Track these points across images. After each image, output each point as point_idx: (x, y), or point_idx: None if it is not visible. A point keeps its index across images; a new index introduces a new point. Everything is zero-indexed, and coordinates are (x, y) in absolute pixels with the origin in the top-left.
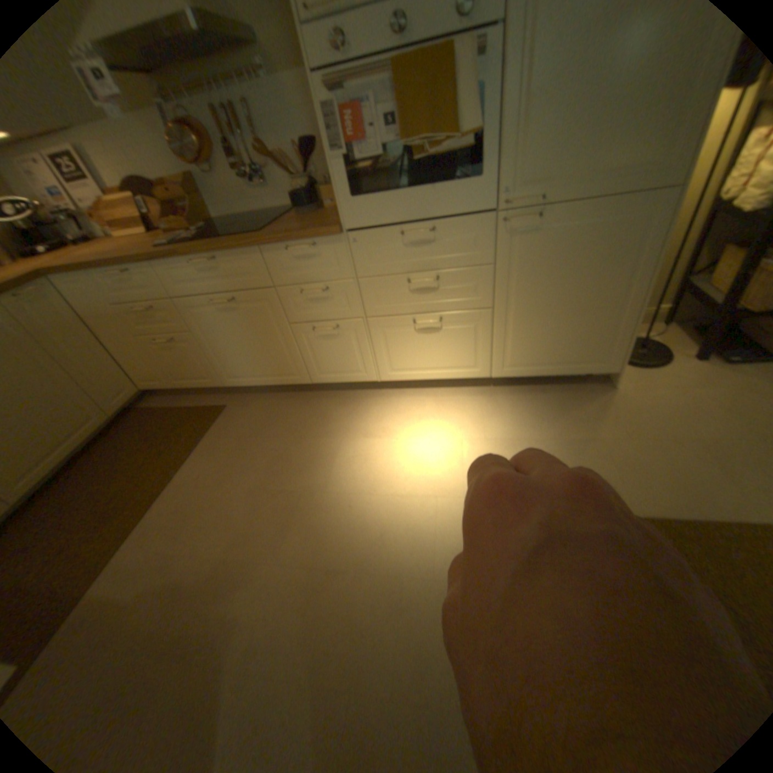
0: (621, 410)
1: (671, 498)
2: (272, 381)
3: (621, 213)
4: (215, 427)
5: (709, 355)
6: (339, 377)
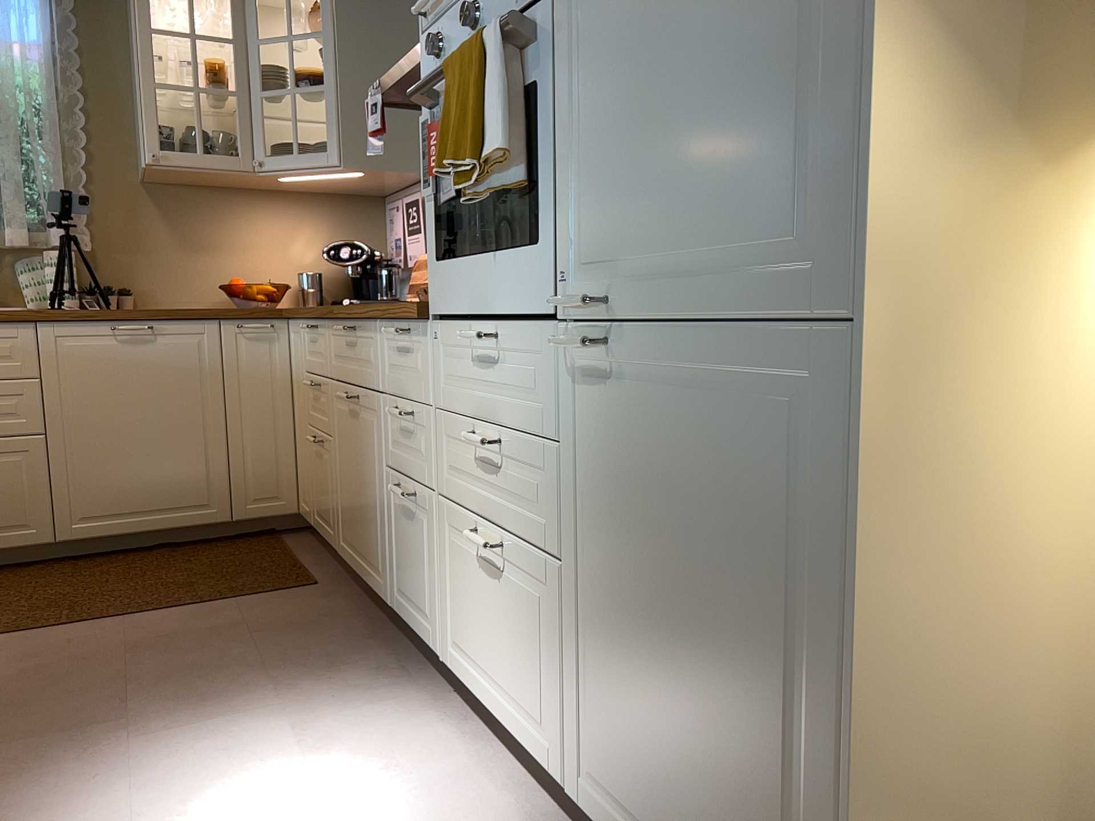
0: None
1: None
2: (366, 574)
3: (752, 388)
4: (264, 598)
5: None
6: (412, 618)
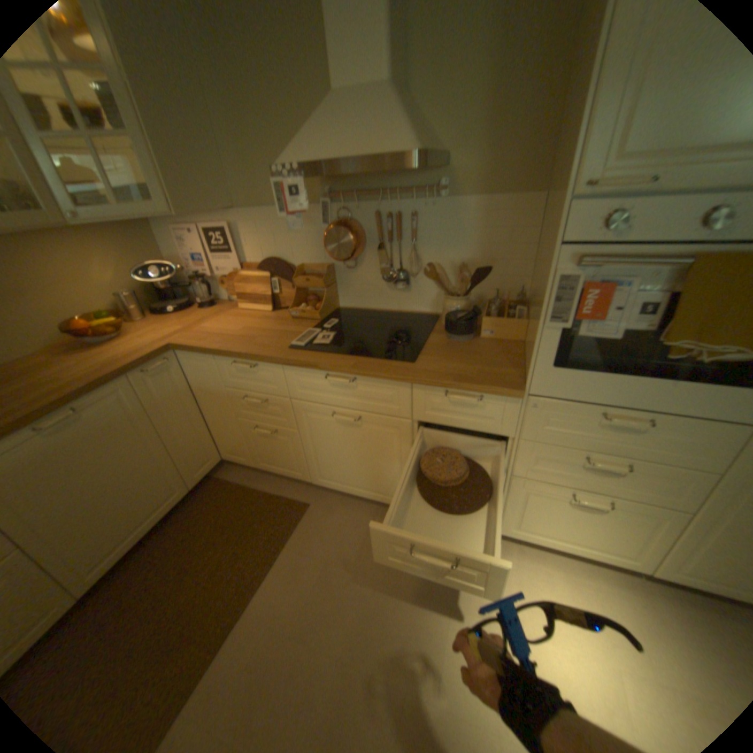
0: None
1: None
2: (369, 495)
3: None
4: (298, 534)
5: None
6: None
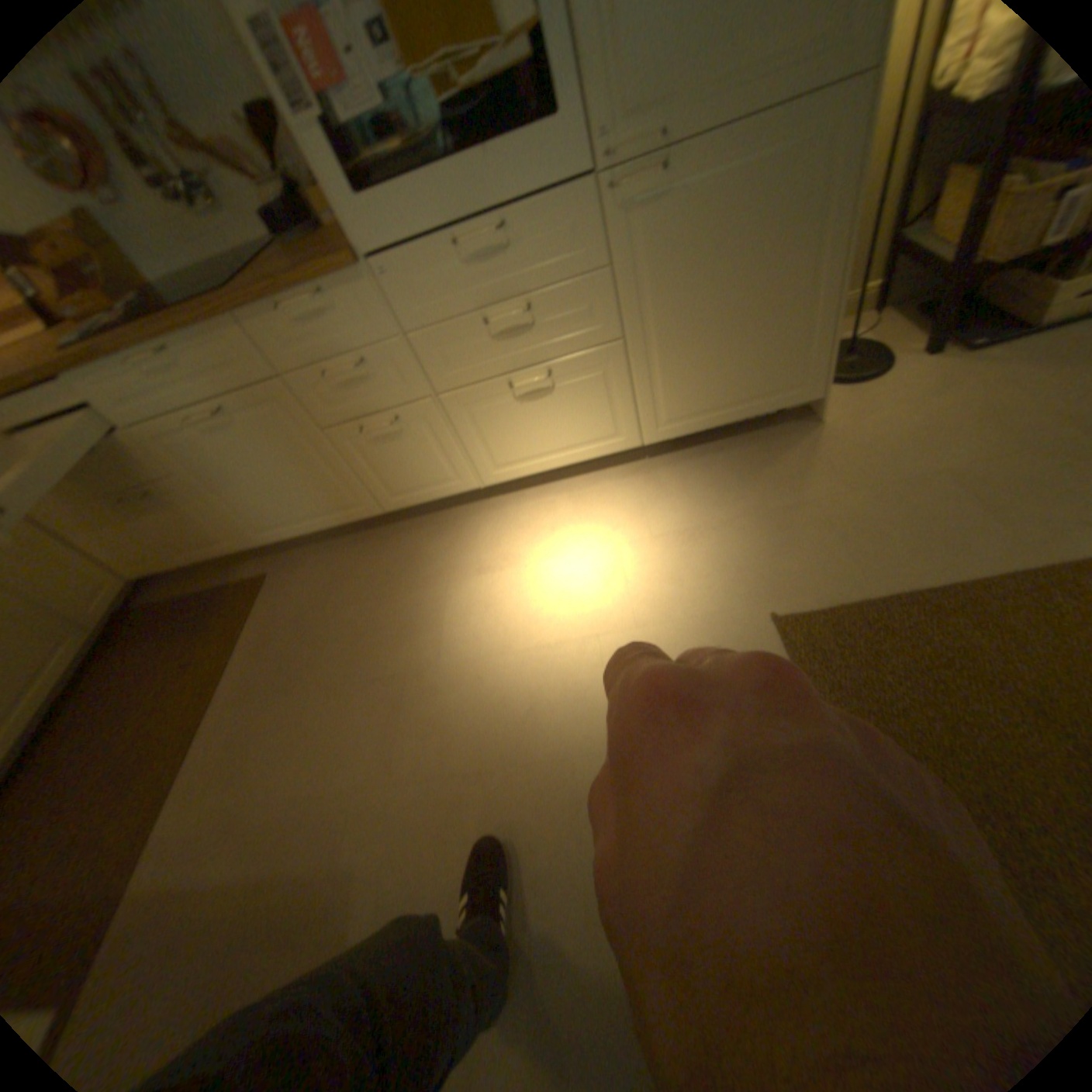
0: (832, 452)
1: (918, 560)
2: (325, 526)
3: (787, 139)
4: (258, 613)
5: (943, 345)
6: (423, 497)
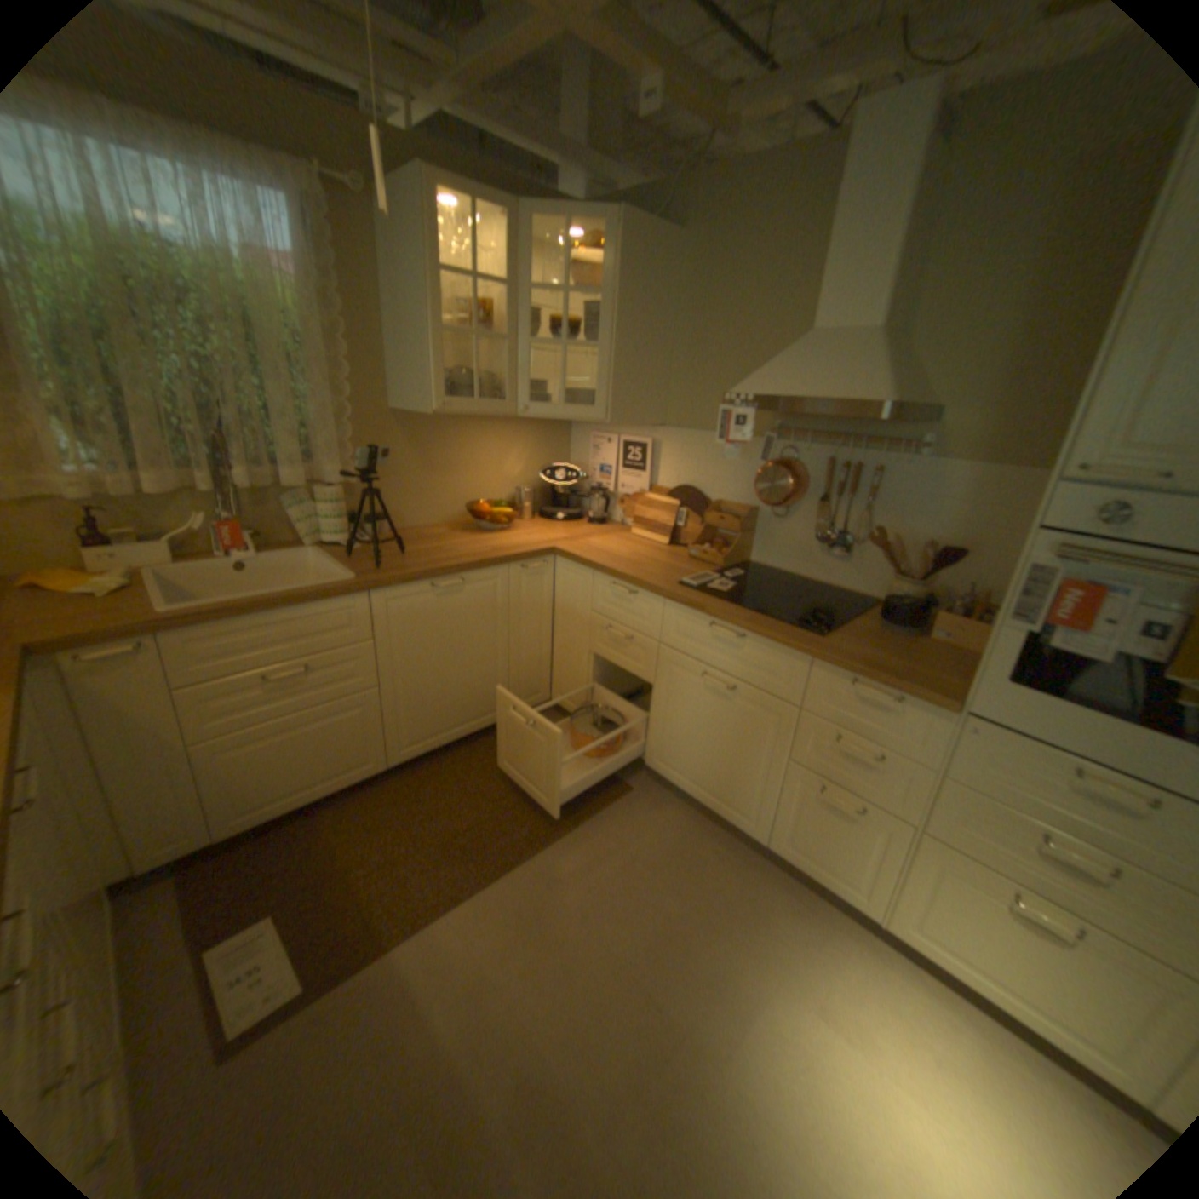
0: None
1: None
2: (712, 804)
3: None
4: (609, 815)
5: None
6: (818, 873)
